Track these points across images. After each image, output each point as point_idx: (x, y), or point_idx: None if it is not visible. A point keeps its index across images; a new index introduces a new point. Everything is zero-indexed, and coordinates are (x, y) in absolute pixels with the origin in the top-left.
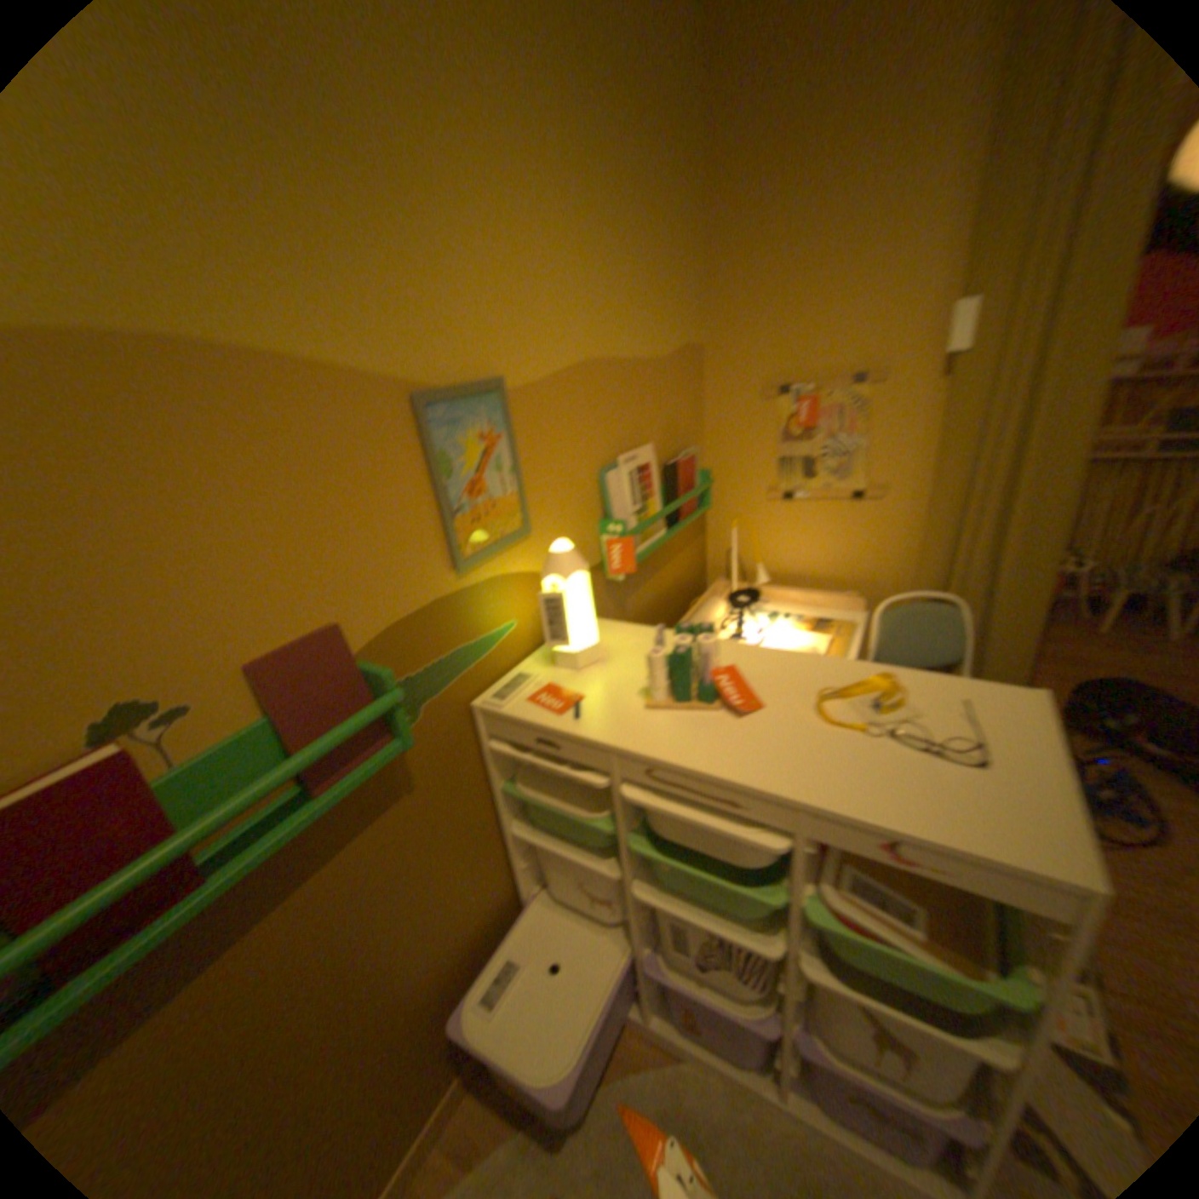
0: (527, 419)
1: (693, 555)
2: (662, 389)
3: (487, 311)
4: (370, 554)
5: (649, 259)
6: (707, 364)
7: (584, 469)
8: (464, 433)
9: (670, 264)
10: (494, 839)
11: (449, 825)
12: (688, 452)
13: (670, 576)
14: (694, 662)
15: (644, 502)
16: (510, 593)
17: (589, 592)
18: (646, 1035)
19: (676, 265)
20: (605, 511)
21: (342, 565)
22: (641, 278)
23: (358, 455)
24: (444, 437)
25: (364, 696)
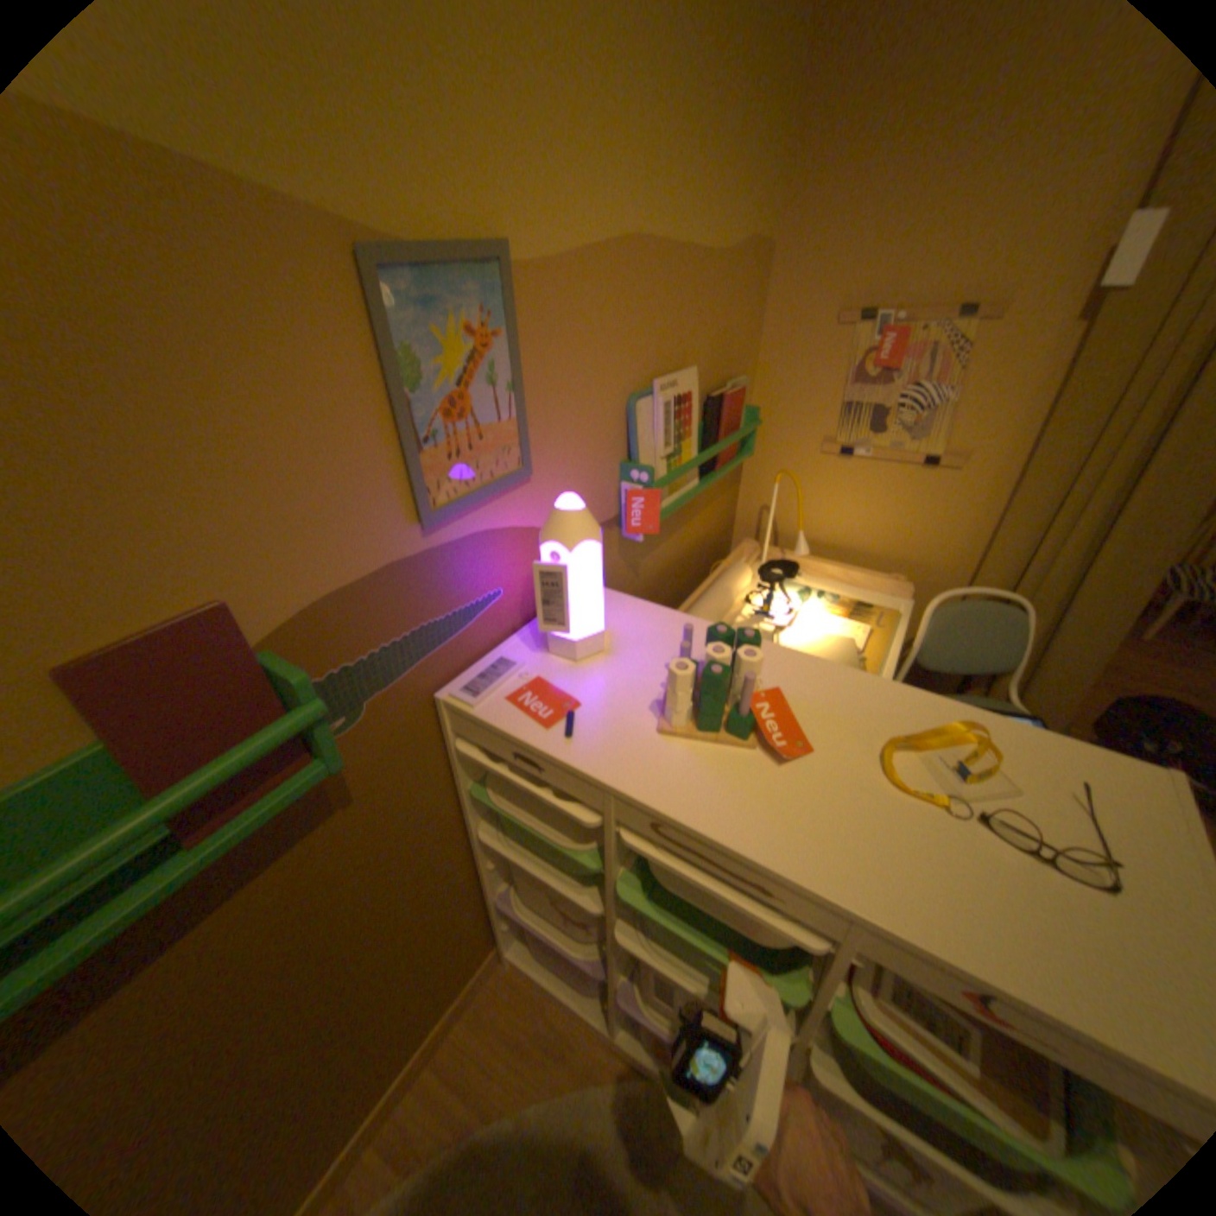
0: (537, 315)
1: (721, 510)
2: (717, 296)
3: (487, 129)
4: (280, 502)
5: (728, 98)
6: (774, 270)
7: (607, 395)
8: (439, 326)
9: (753, 113)
10: (456, 842)
11: (397, 837)
12: (736, 385)
13: (693, 534)
14: (728, 682)
15: (677, 445)
16: (495, 557)
17: (598, 569)
18: (610, 1046)
19: (760, 118)
20: (628, 453)
21: (231, 518)
22: (714, 125)
23: (256, 343)
24: (407, 329)
25: (266, 709)
